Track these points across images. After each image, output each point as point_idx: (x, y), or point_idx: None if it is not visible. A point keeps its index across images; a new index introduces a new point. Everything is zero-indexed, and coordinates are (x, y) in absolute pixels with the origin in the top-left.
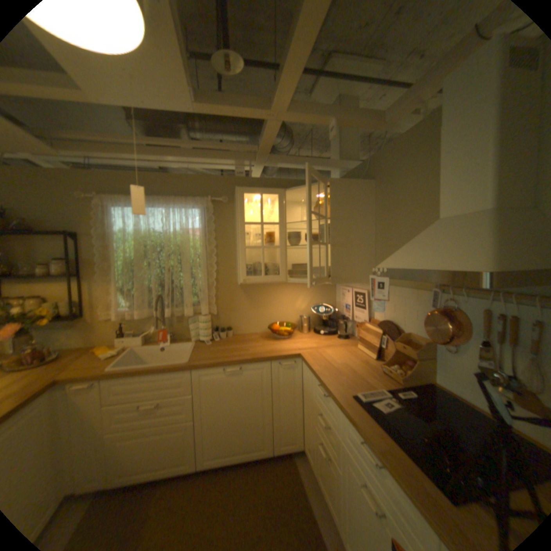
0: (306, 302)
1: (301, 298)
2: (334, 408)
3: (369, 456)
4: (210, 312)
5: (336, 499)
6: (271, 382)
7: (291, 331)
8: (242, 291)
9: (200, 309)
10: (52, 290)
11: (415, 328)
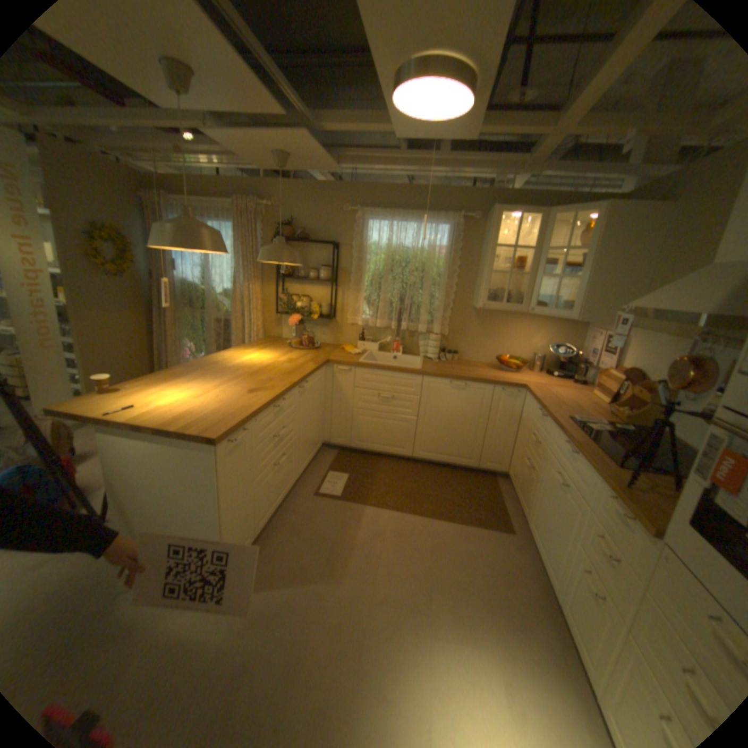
0: (545, 340)
1: (540, 334)
2: (549, 425)
3: (568, 446)
4: (440, 332)
5: (530, 496)
6: (490, 403)
7: (520, 365)
8: (475, 317)
9: (431, 328)
10: (317, 291)
11: (662, 377)
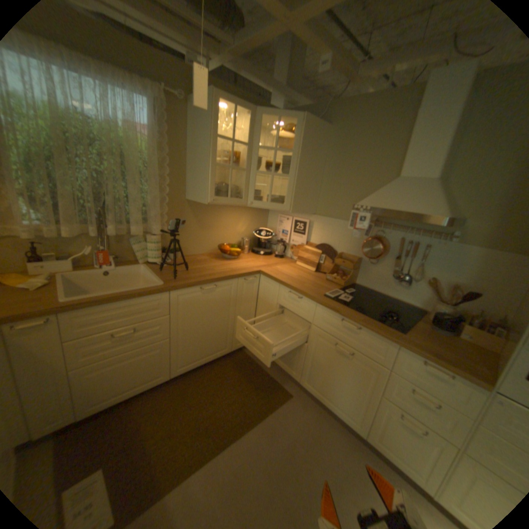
0: (245, 227)
1: (242, 222)
2: (306, 305)
3: (350, 325)
4: (157, 232)
5: (295, 362)
6: (236, 295)
7: (240, 252)
8: (190, 212)
9: (145, 229)
10: None
11: (346, 249)
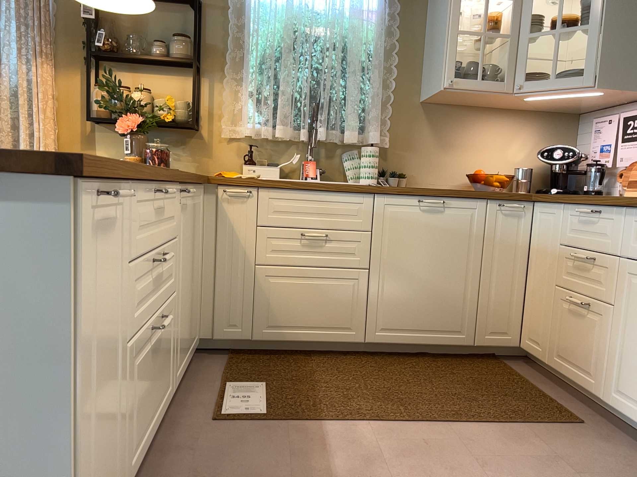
0: (526, 149)
1: (519, 141)
2: (609, 223)
3: None
4: (377, 144)
5: (594, 353)
6: (484, 231)
7: (506, 179)
8: (427, 119)
9: (363, 138)
10: (165, 84)
11: None
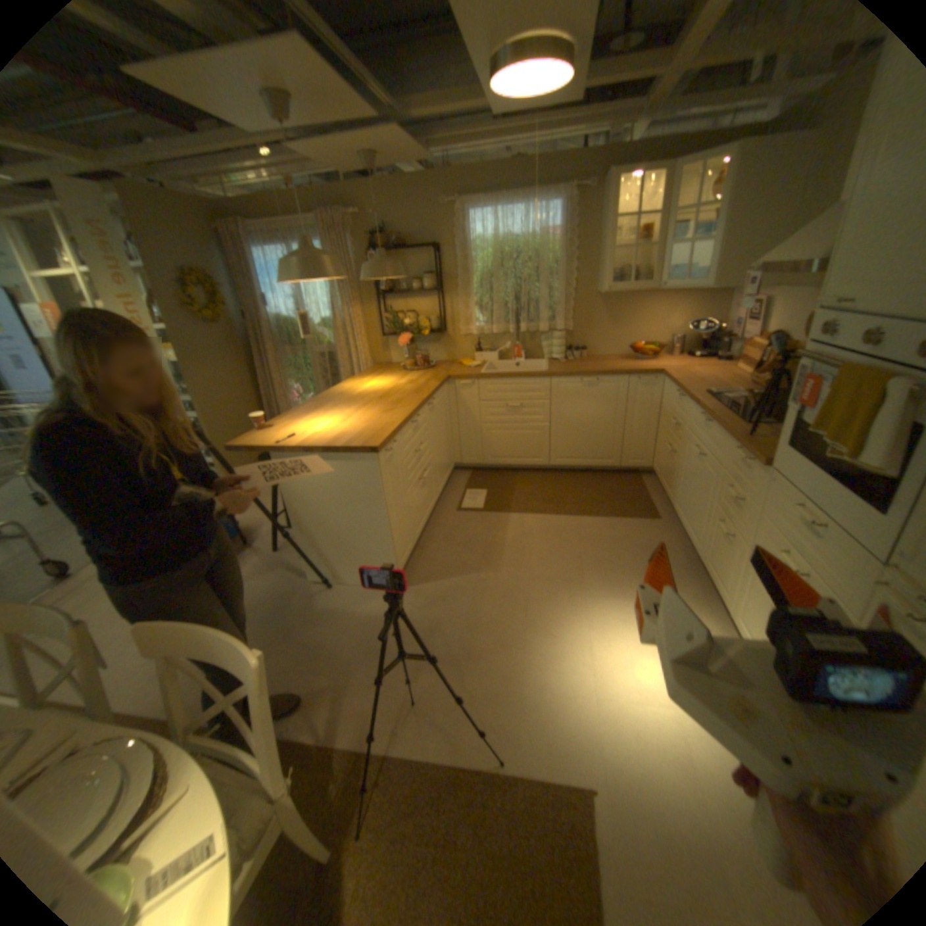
0: (683, 318)
1: (678, 312)
2: (685, 405)
3: (701, 417)
4: (563, 328)
5: (673, 480)
6: (625, 396)
7: (656, 350)
8: (601, 304)
9: (553, 325)
10: (421, 304)
11: (803, 335)
